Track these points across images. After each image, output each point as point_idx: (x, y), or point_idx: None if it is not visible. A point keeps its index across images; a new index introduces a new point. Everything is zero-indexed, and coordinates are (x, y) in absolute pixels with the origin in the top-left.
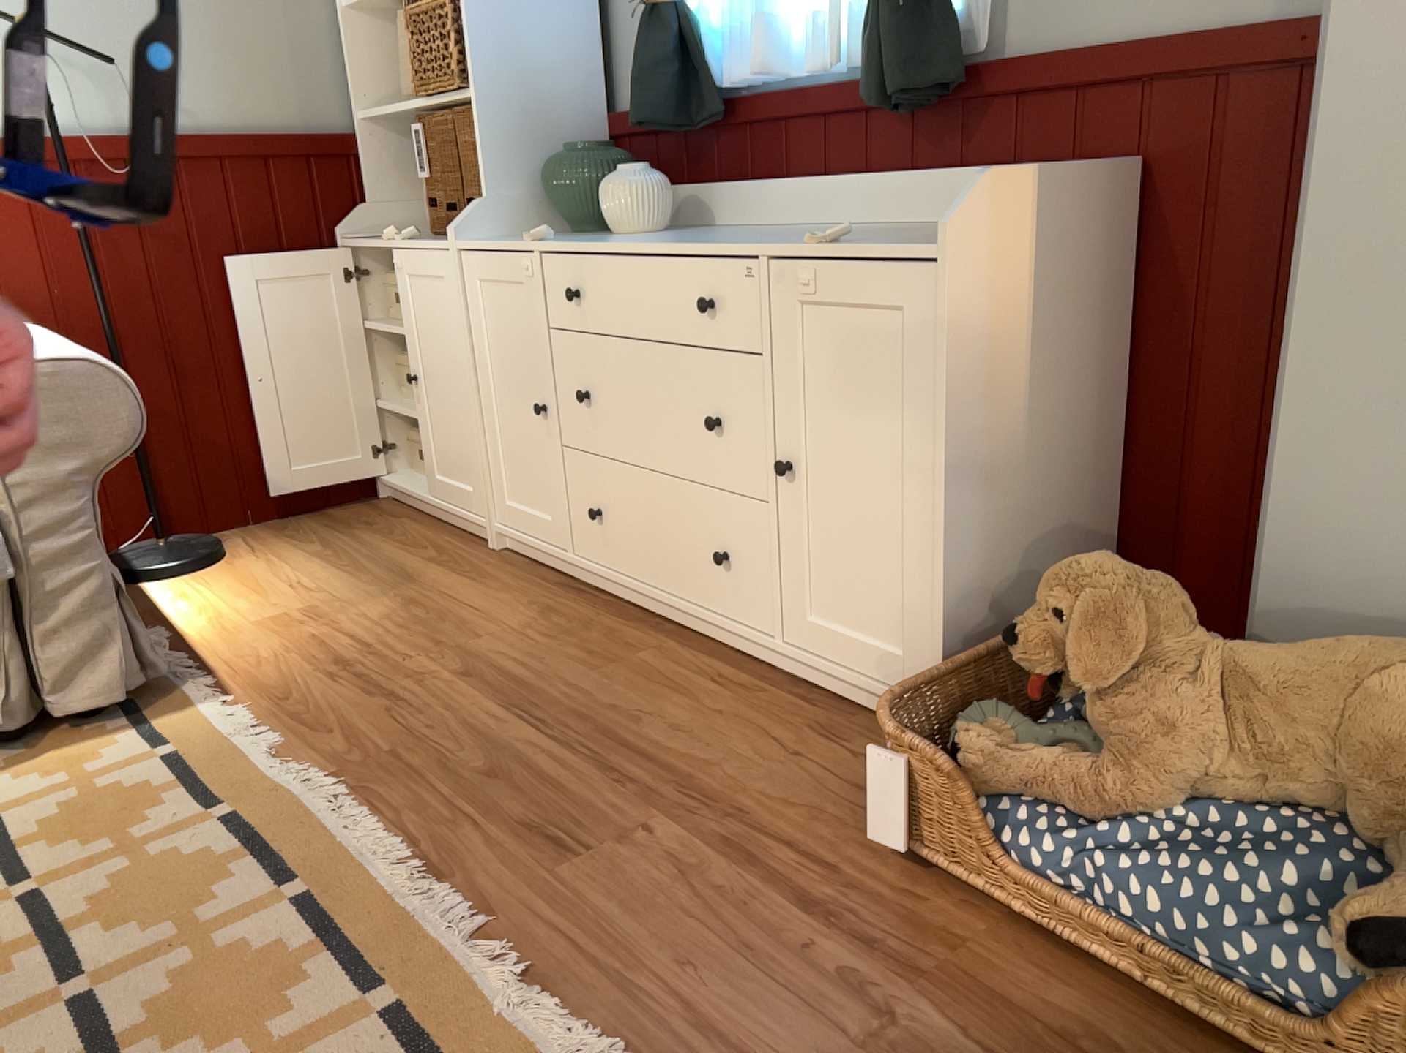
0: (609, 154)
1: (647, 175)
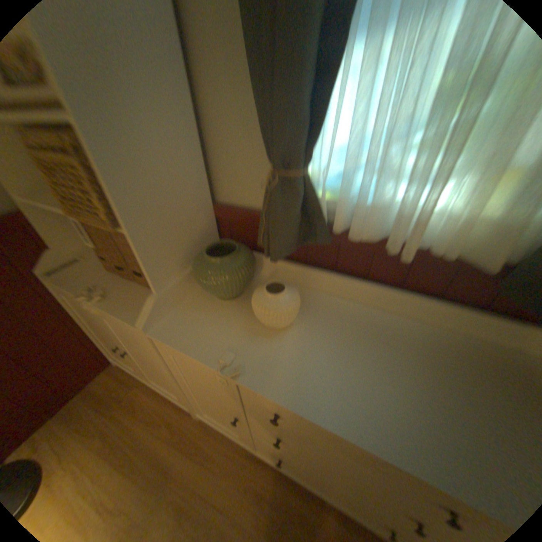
0: (243, 257)
1: (292, 295)
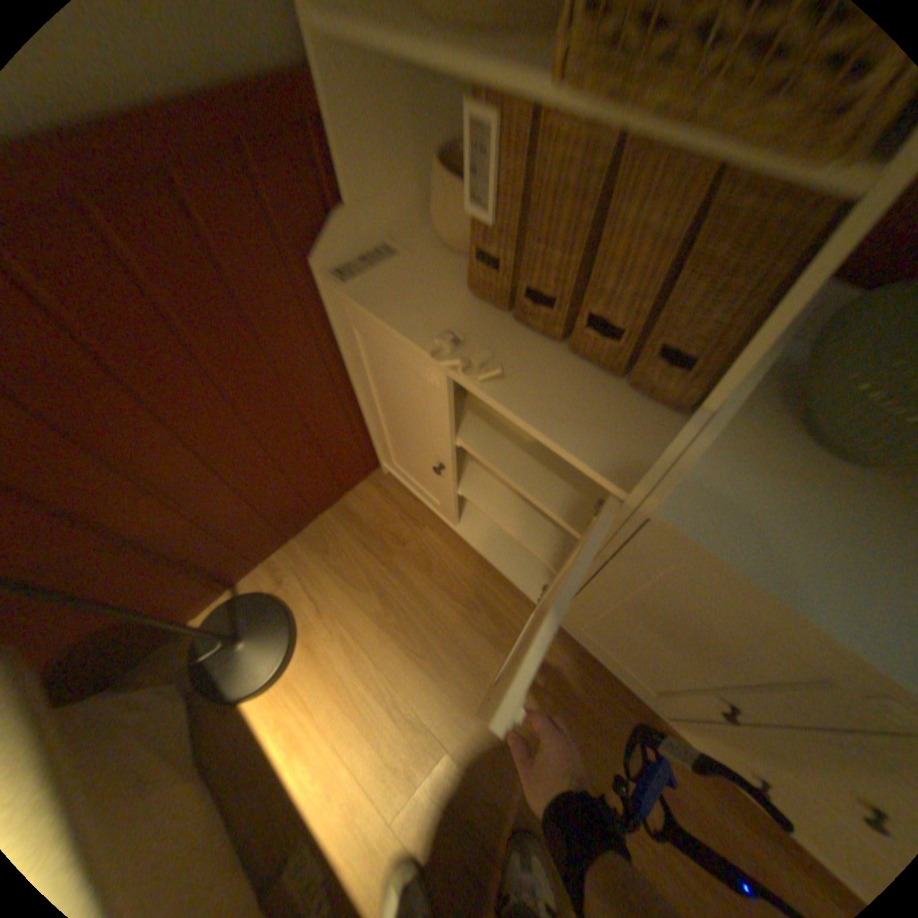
0: None
1: None
